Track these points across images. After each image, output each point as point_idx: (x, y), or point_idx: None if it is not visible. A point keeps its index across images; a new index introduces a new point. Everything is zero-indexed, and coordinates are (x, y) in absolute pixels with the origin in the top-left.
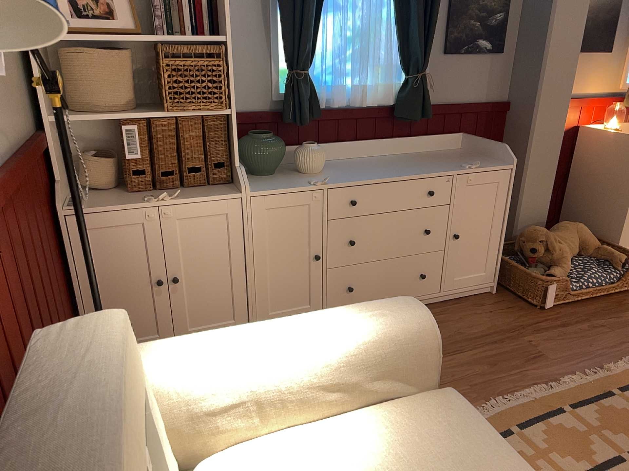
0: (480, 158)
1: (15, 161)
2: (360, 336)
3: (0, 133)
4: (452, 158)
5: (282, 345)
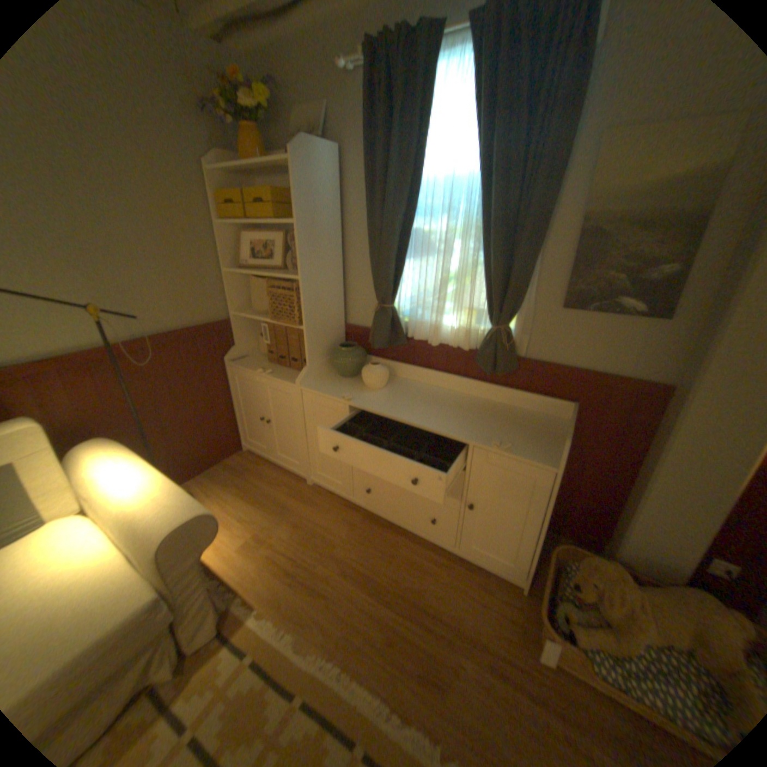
0: (551, 441)
1: (153, 335)
2: (134, 512)
3: (155, 321)
4: (519, 426)
5: (115, 486)
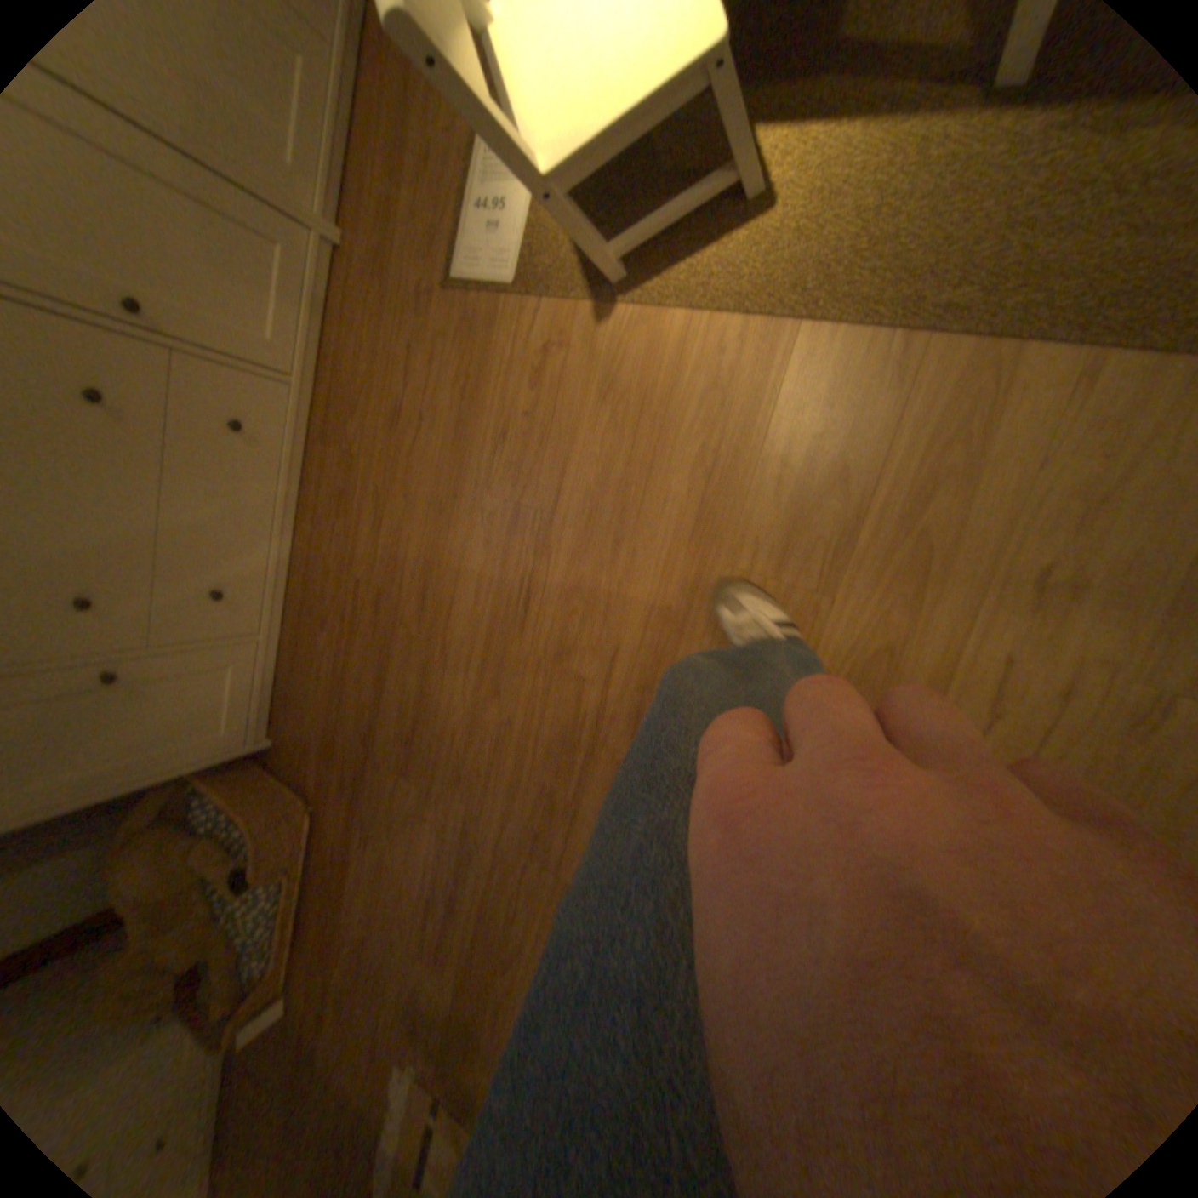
0: None
1: None
2: None
3: None
4: None
5: None
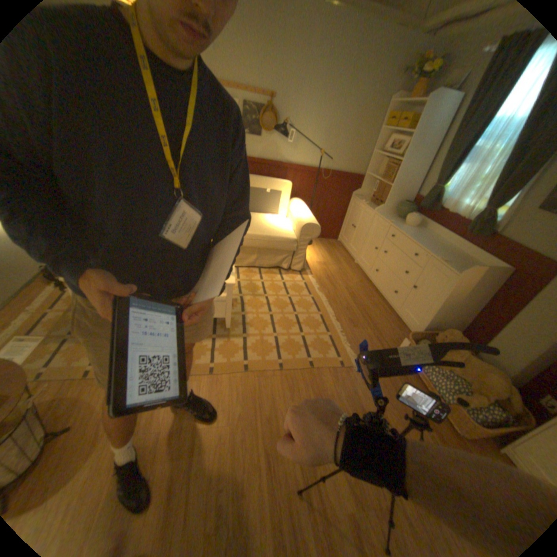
0: (476, 273)
1: (332, 170)
2: (301, 217)
3: (336, 165)
4: (466, 264)
5: (299, 210)
